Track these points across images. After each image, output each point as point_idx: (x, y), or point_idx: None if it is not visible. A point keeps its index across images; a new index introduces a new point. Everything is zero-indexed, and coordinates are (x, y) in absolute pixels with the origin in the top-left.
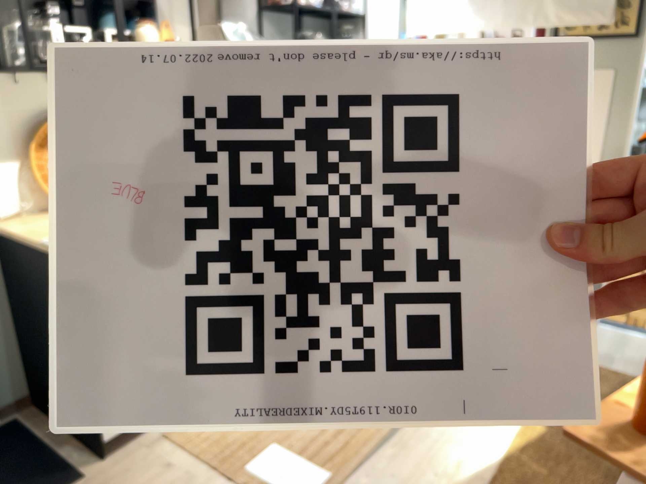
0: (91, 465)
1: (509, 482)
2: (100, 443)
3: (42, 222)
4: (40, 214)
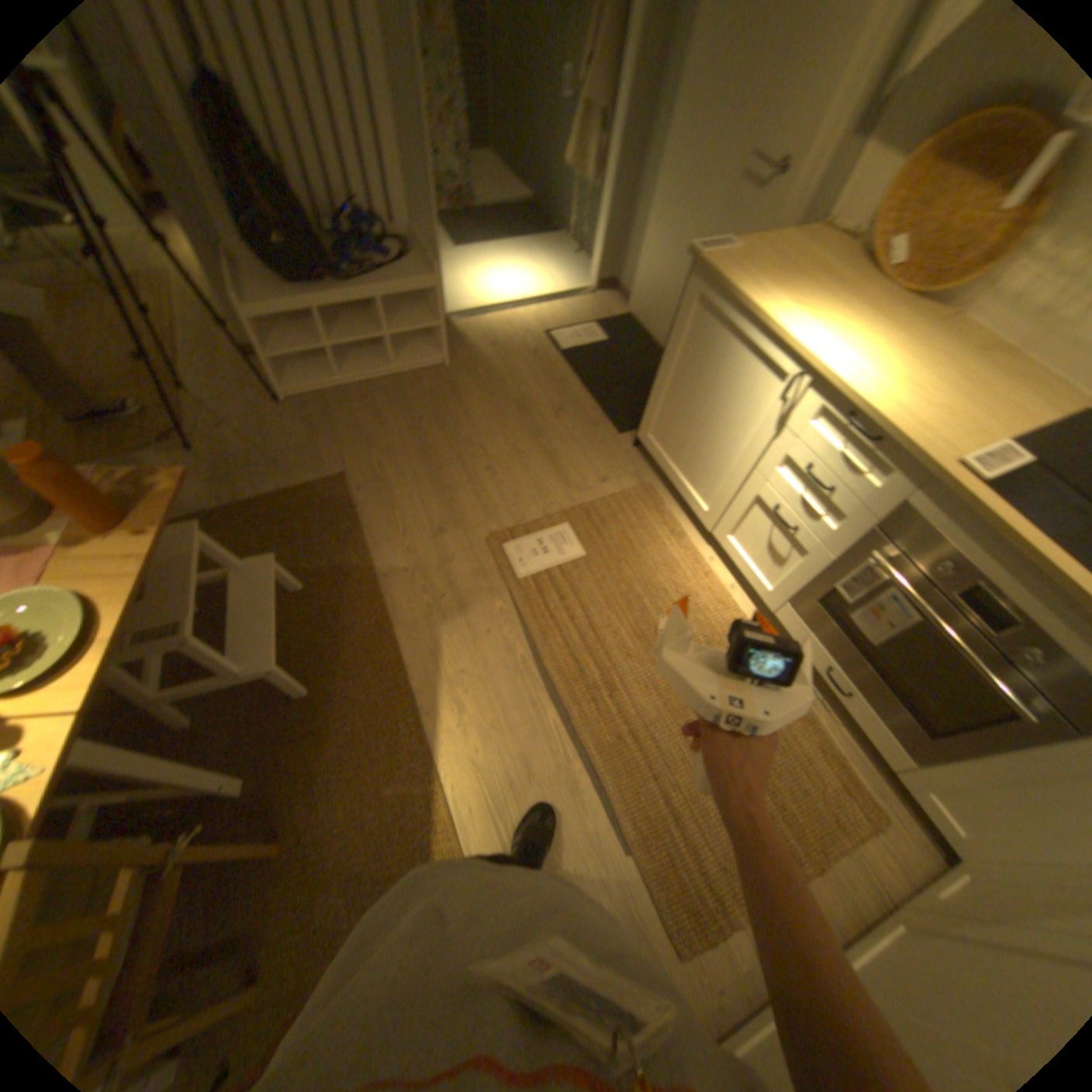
0: (633, 440)
1: (409, 737)
2: (639, 434)
3: (825, 249)
4: (866, 251)
